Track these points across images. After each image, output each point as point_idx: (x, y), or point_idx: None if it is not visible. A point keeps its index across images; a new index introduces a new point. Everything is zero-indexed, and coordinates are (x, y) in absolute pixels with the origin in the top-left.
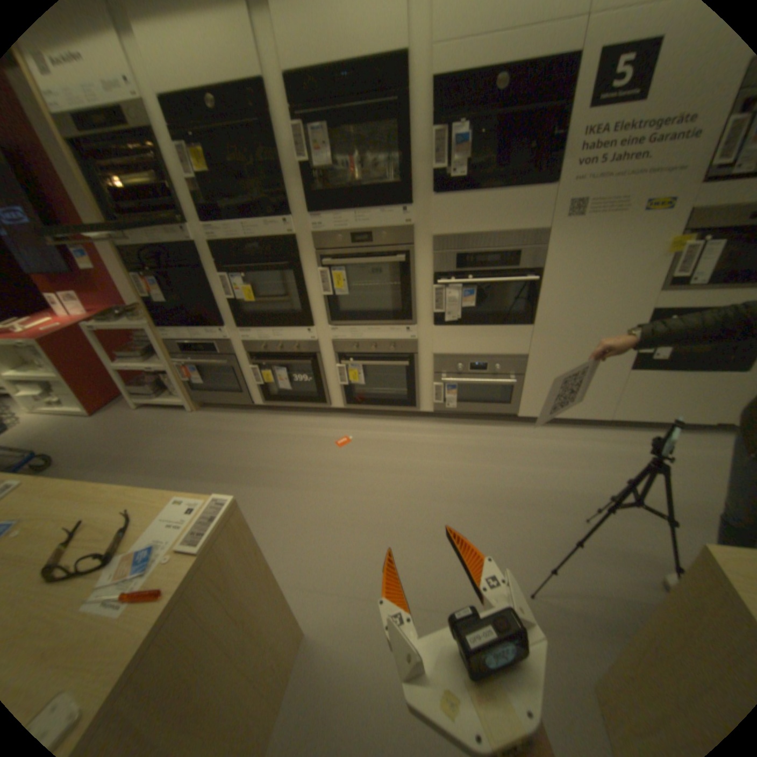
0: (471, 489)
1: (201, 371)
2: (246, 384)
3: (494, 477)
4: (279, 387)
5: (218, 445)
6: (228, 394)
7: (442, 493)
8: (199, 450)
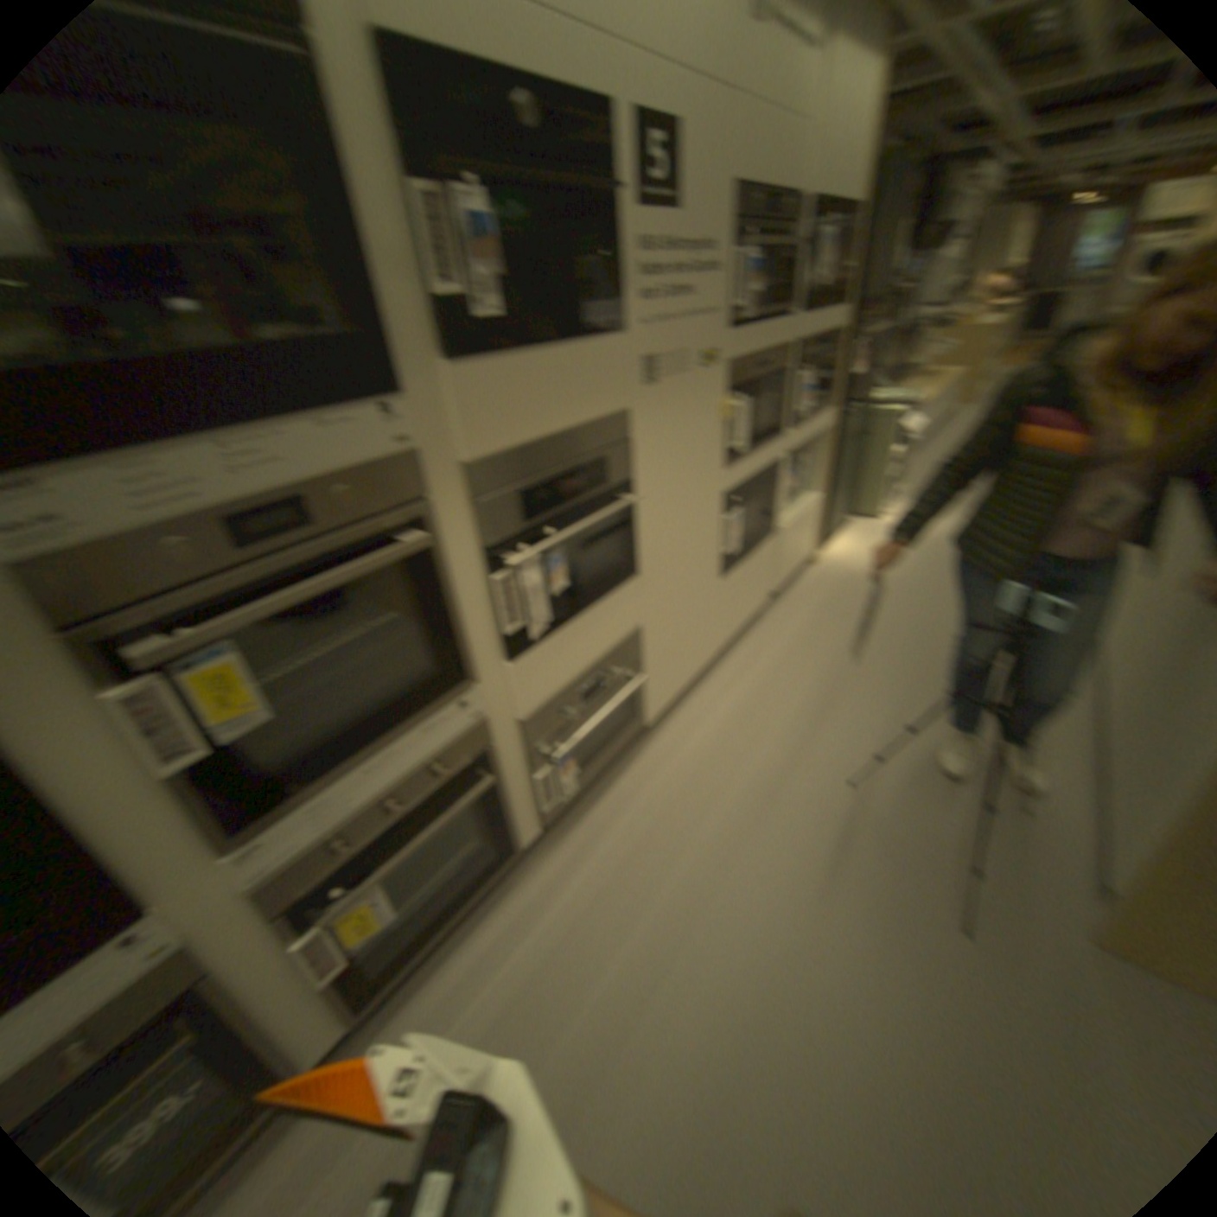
0: (734, 888)
1: None
2: None
3: (723, 838)
4: None
5: None
6: None
7: (721, 945)
8: None
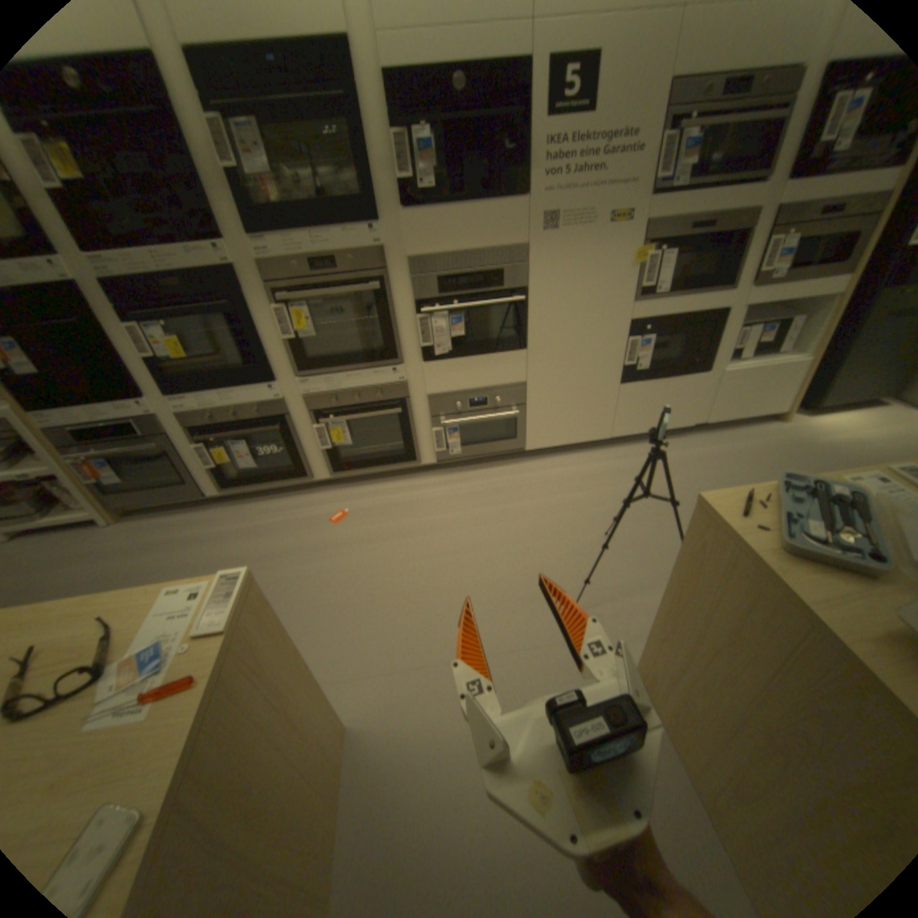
0: (493, 533)
1: (114, 467)
2: (190, 472)
3: (513, 516)
4: (238, 469)
5: (165, 558)
6: (162, 492)
7: (464, 544)
8: (137, 571)
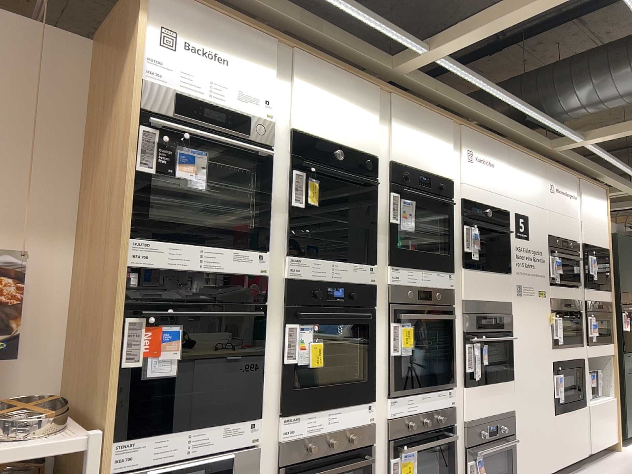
0: None
1: None
2: None
3: None
4: None
5: None
6: None
7: None
8: None
